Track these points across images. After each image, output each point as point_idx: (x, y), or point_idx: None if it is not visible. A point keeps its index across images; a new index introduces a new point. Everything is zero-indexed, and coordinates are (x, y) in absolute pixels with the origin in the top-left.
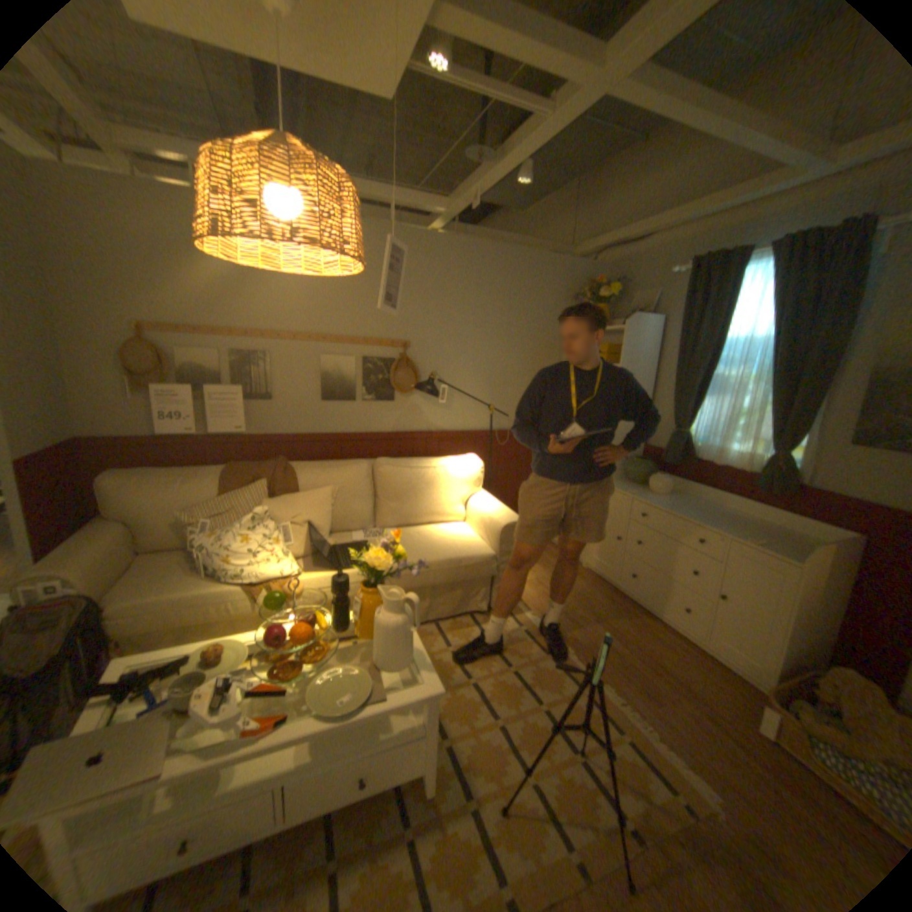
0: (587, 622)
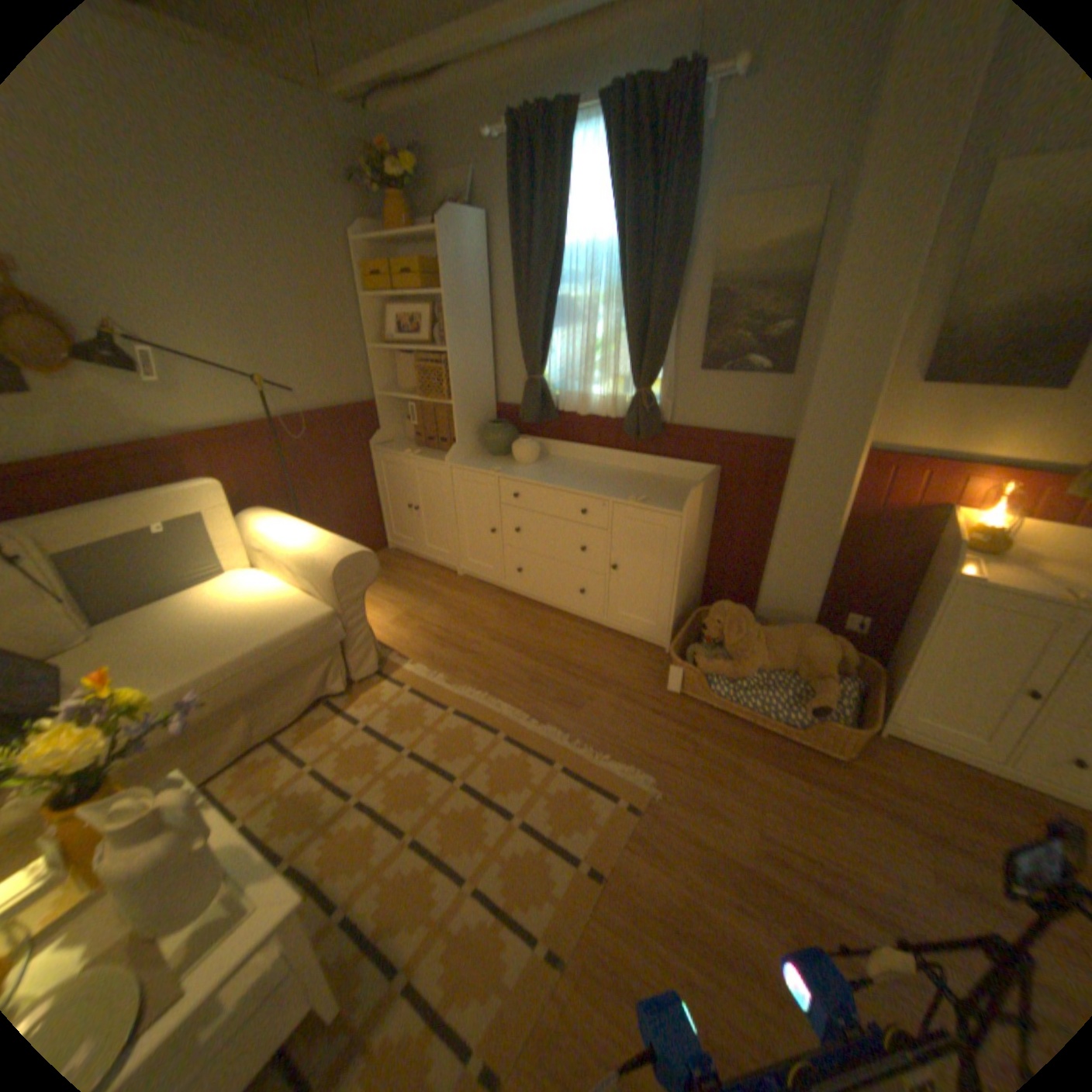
0: (480, 643)
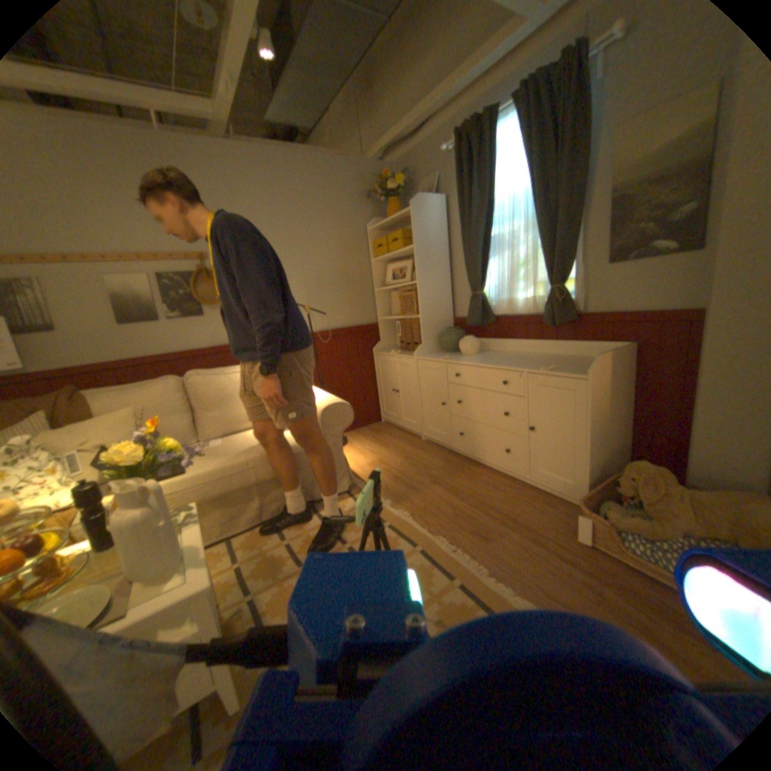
0: (423, 484)
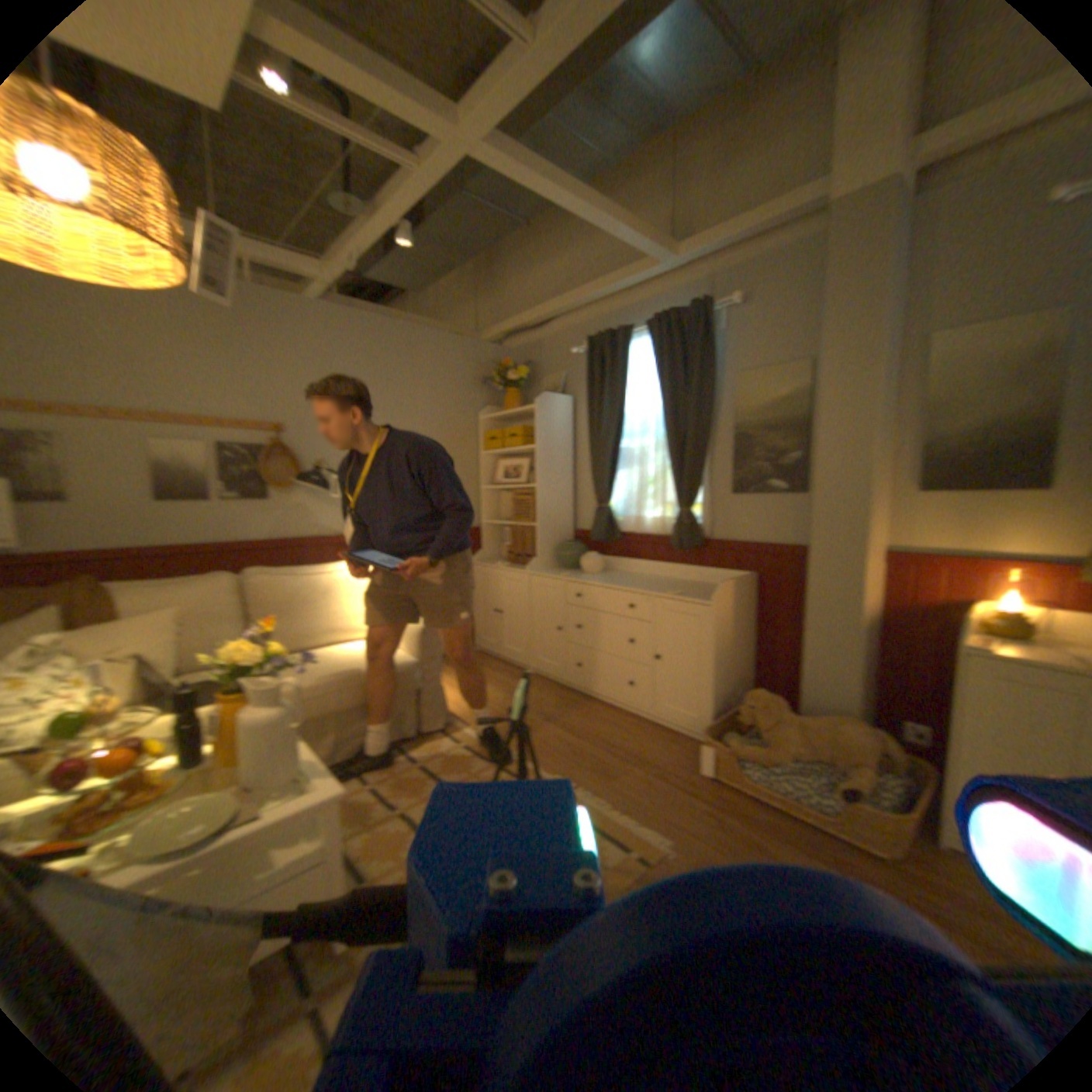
0: (535, 722)
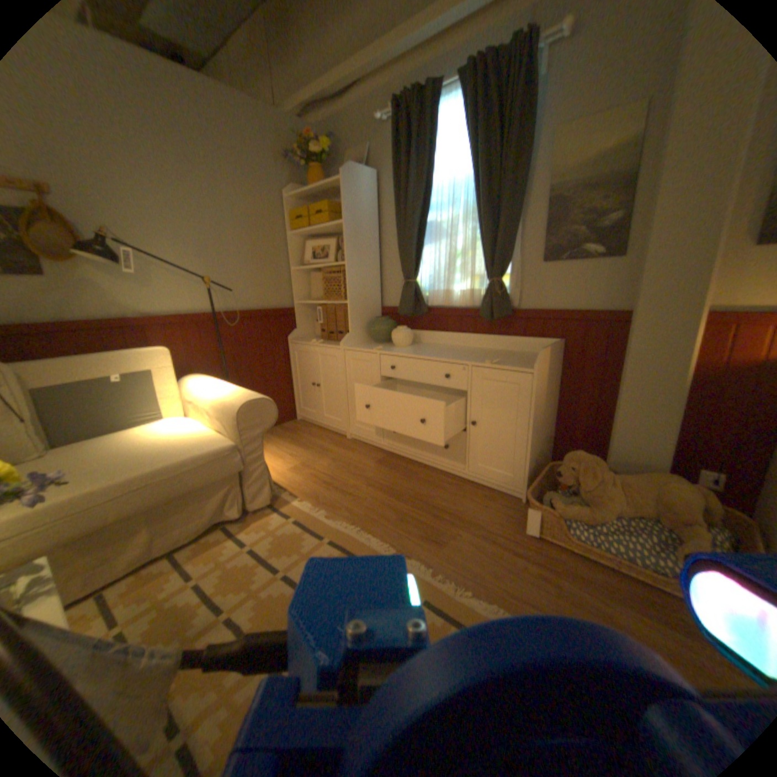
0: (358, 488)
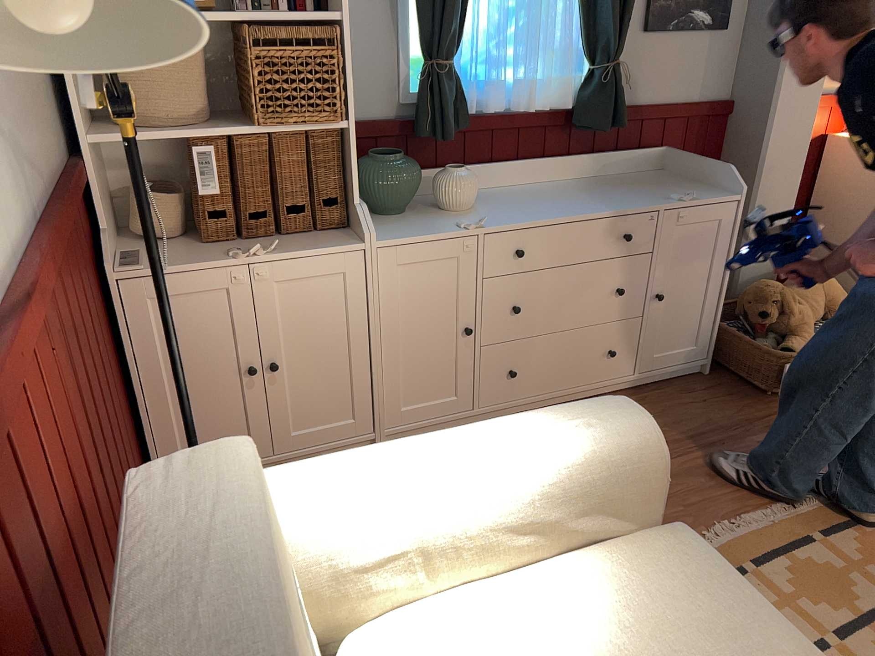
0: None
